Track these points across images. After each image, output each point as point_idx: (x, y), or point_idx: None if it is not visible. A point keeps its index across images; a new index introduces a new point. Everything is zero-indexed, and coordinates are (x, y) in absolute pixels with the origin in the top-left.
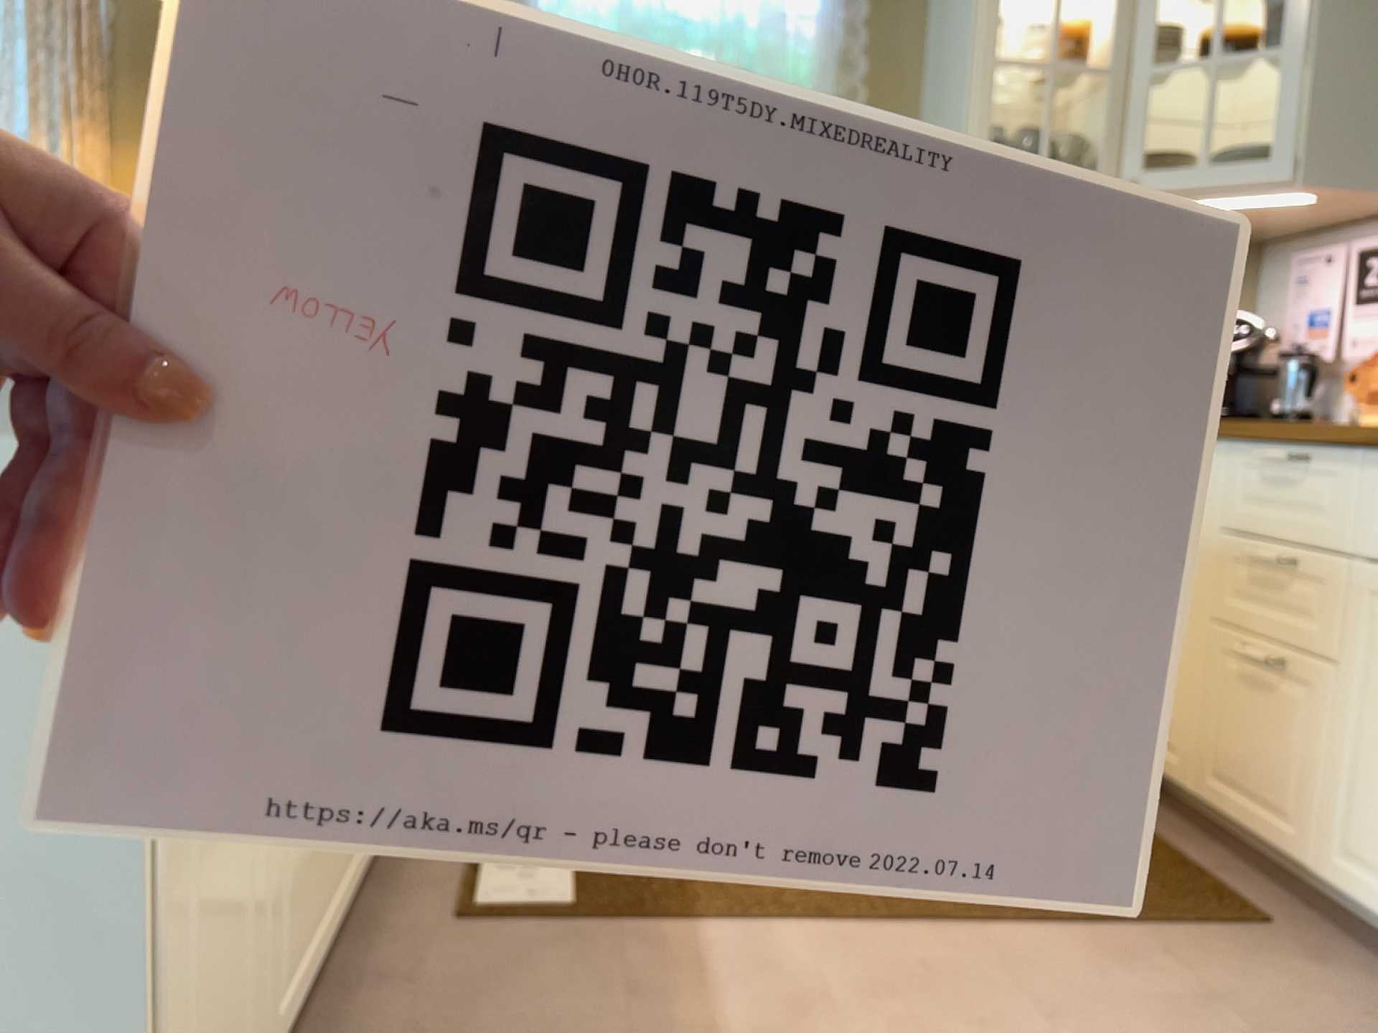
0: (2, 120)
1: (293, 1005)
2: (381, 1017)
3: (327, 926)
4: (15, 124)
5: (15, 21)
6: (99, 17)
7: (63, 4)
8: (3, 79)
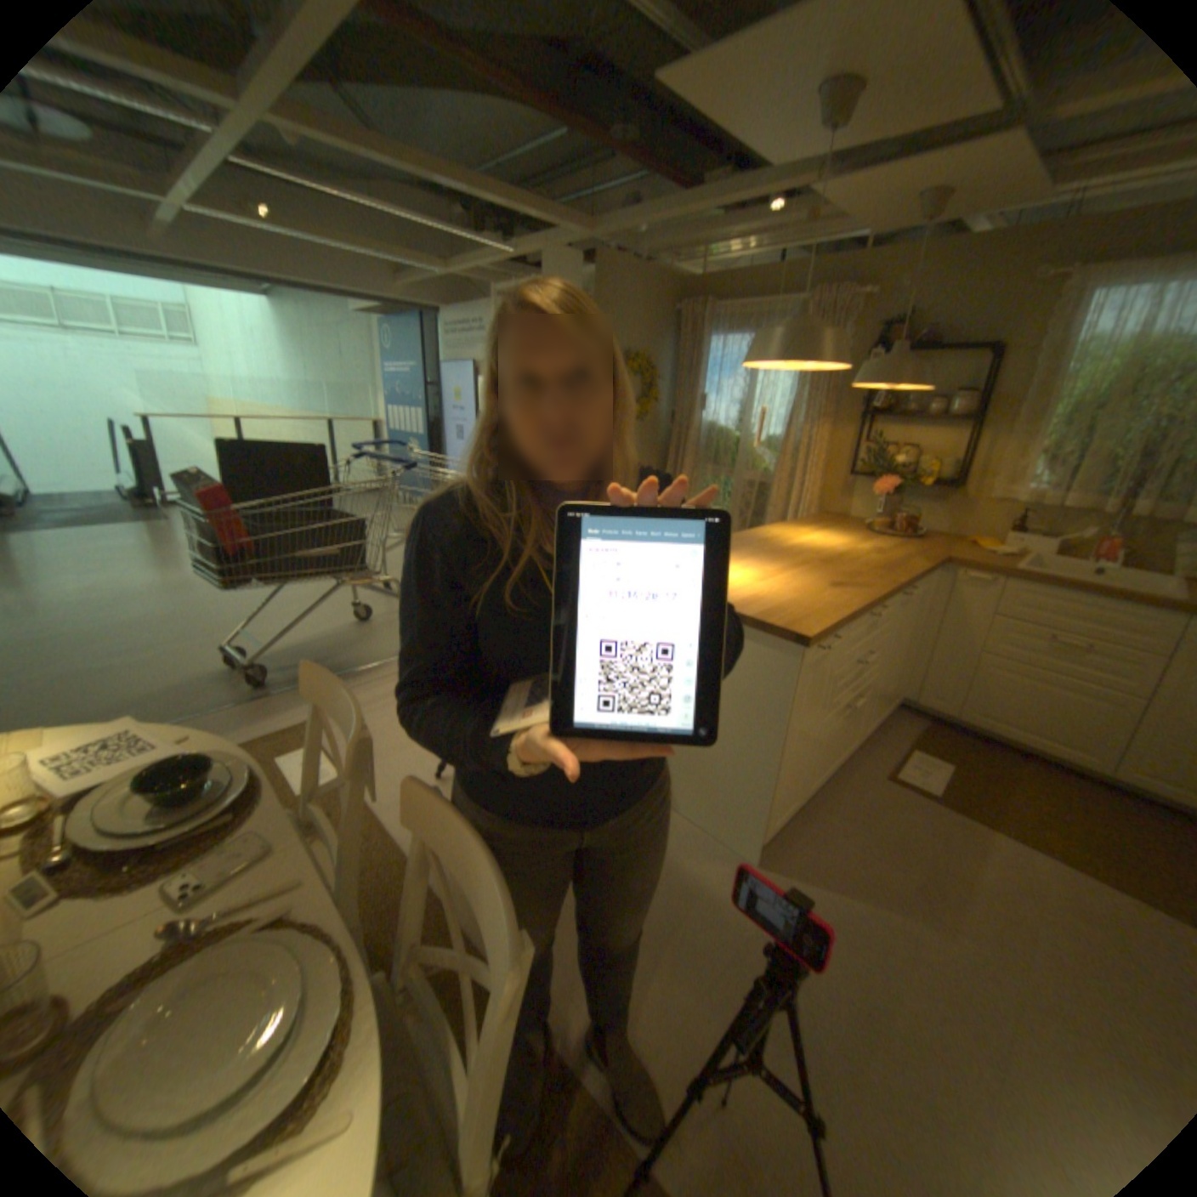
0: (792, 419)
1: (822, 785)
2: (850, 800)
3: (839, 764)
4: (797, 419)
5: (804, 379)
6: (836, 373)
7: (823, 372)
8: (796, 403)
